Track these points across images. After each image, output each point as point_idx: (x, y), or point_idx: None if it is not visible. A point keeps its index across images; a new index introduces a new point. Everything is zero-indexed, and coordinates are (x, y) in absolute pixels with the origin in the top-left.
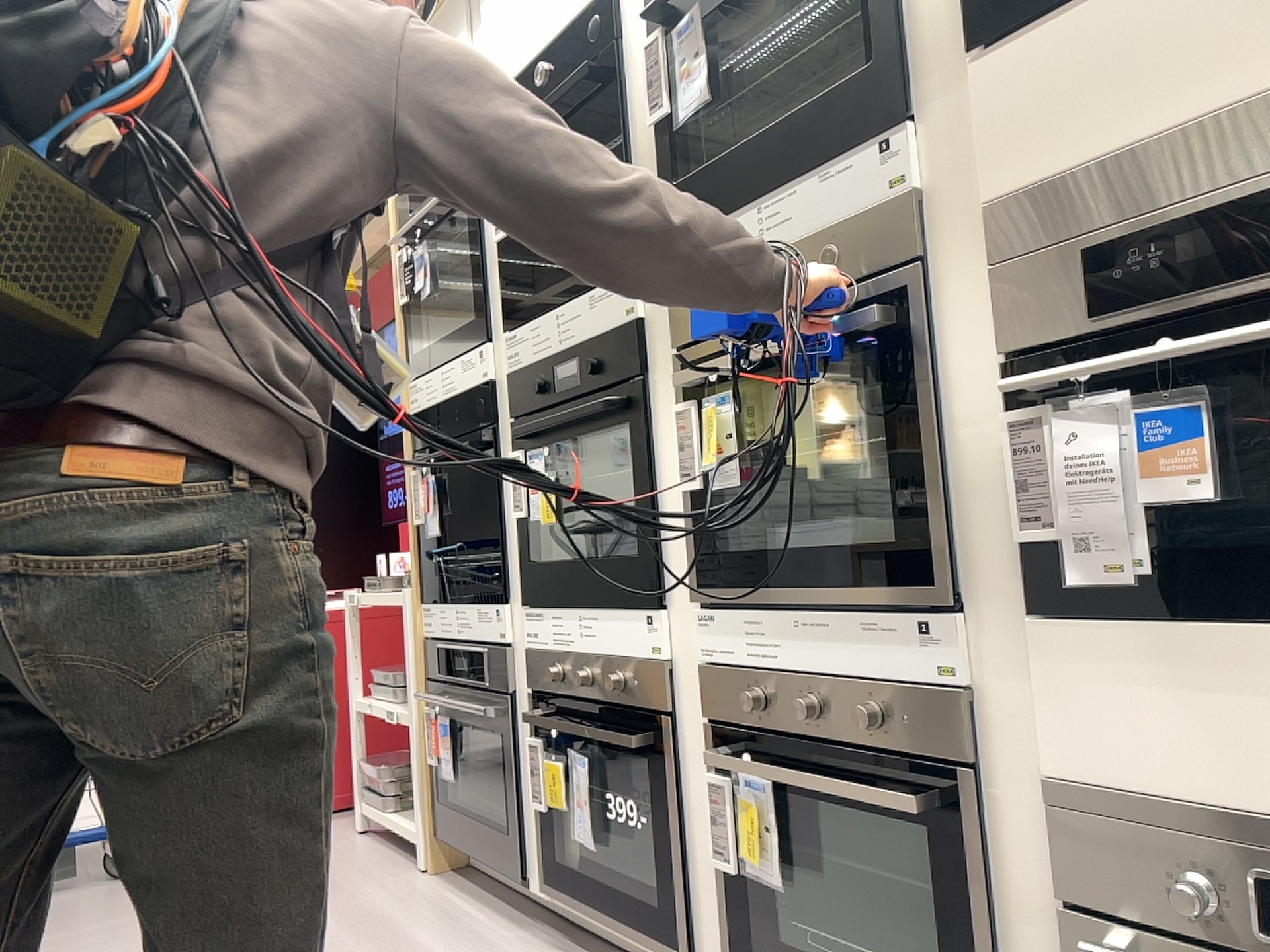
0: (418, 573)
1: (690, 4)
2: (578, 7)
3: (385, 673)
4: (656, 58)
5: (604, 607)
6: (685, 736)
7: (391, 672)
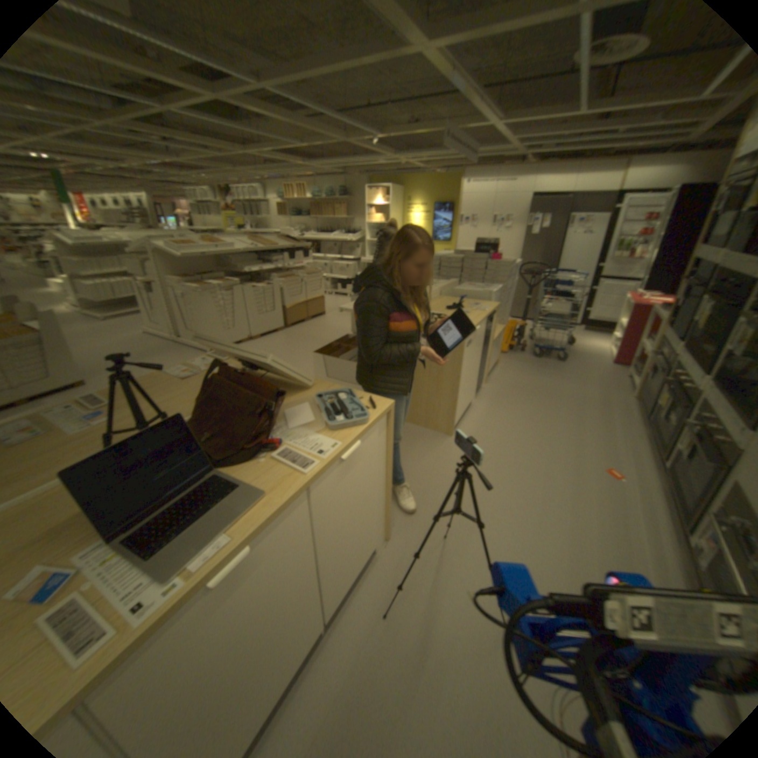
0: (676, 313)
1: None
2: None
3: (657, 337)
4: None
5: (697, 365)
6: (695, 413)
7: (657, 338)
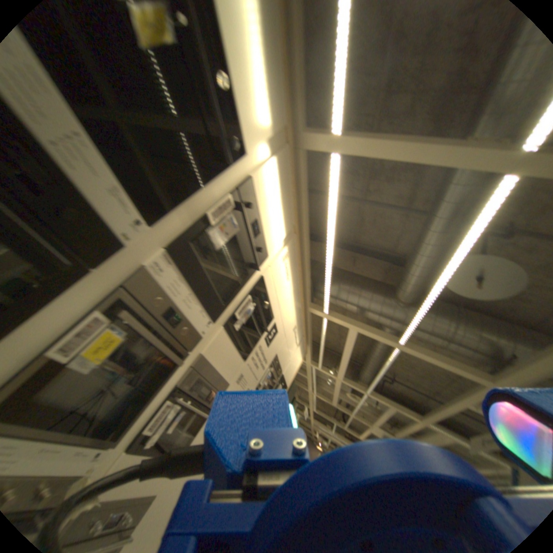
0: None
1: (237, 222)
2: (243, 129)
3: None
4: (227, 211)
5: None
6: None
7: None
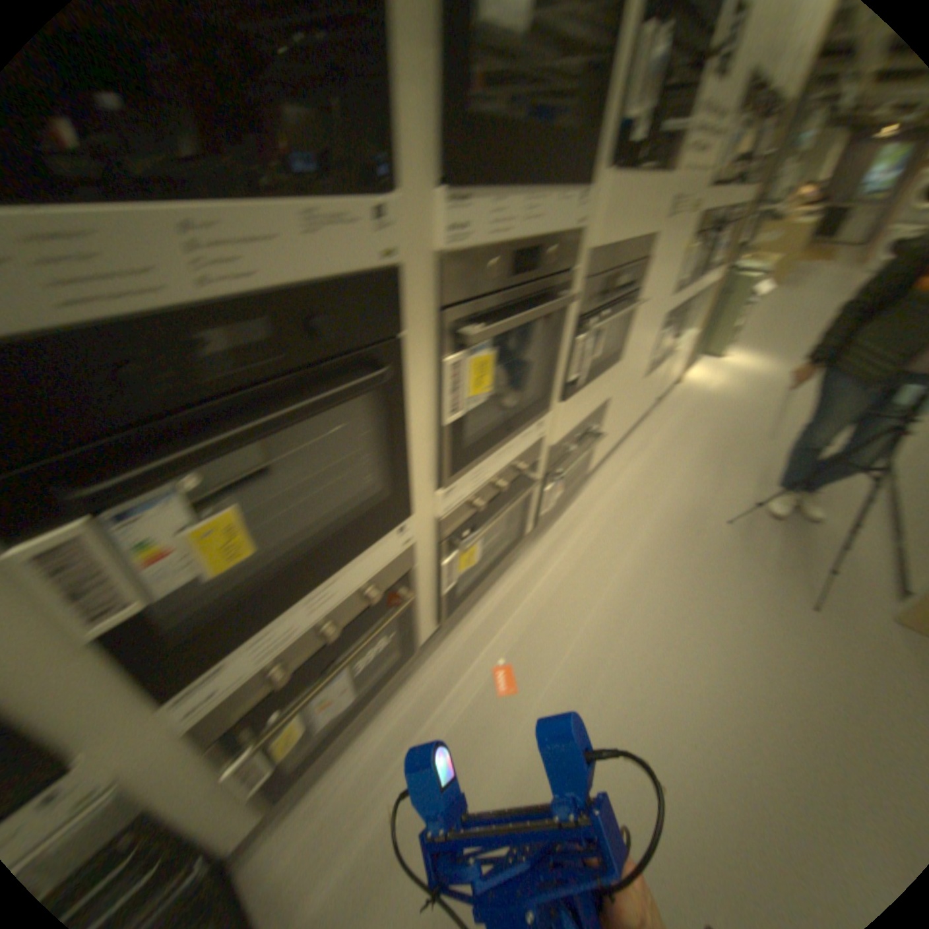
0: None
1: None
2: None
3: None
4: None
5: (350, 558)
6: (418, 564)
7: None
